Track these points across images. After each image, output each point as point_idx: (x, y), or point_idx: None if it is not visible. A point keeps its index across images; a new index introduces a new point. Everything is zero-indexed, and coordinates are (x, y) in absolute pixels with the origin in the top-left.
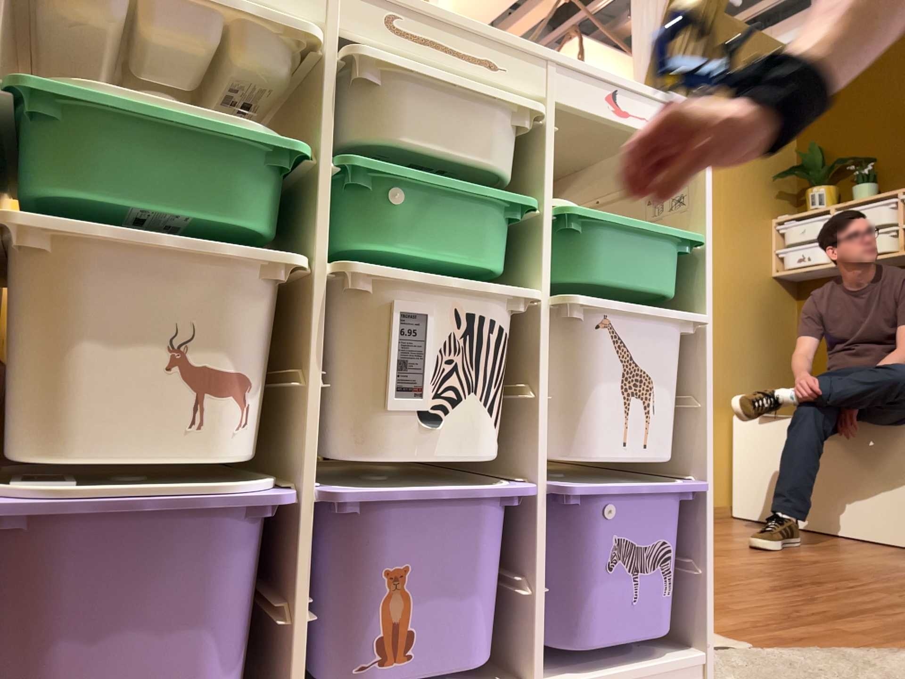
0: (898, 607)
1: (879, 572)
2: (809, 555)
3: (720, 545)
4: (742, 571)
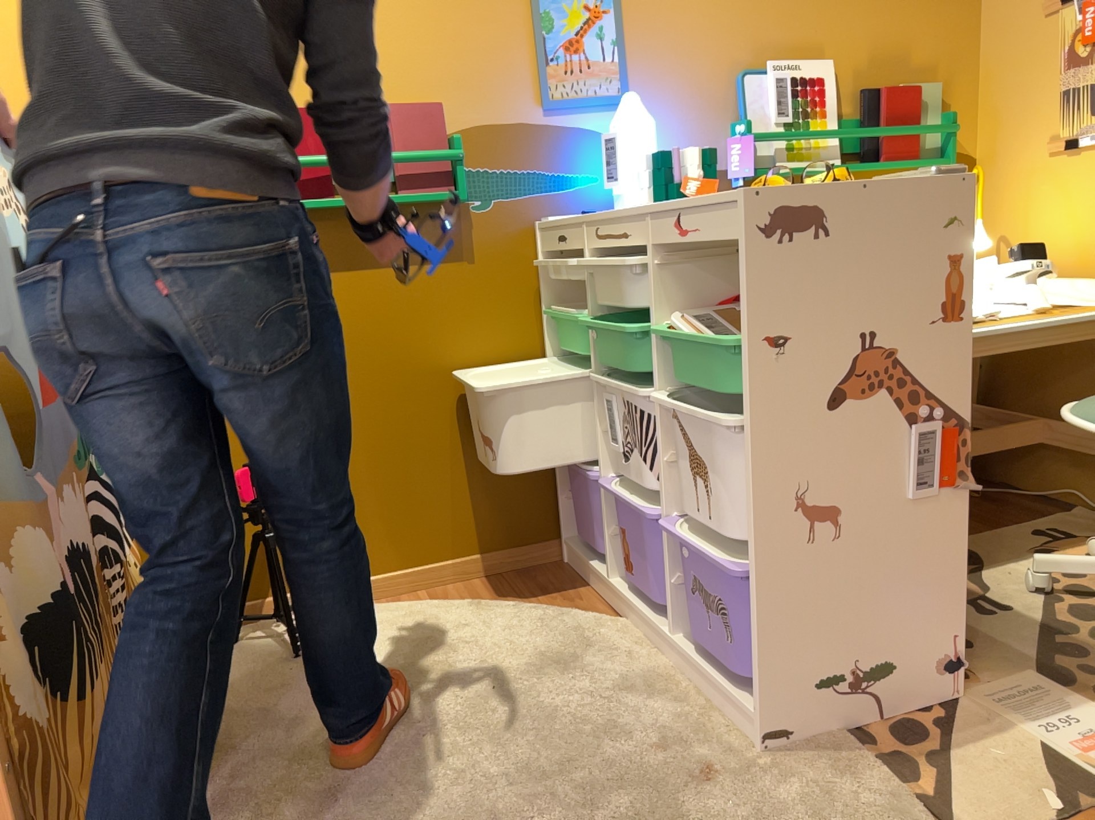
0: None
1: None
2: None
3: None
4: None
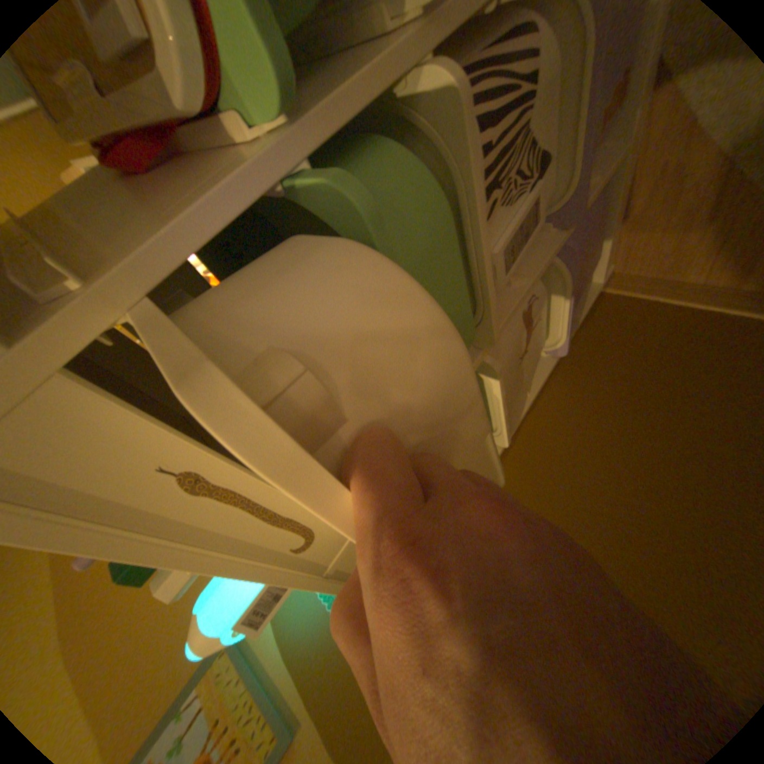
0: None
1: None
2: None
3: None
4: None
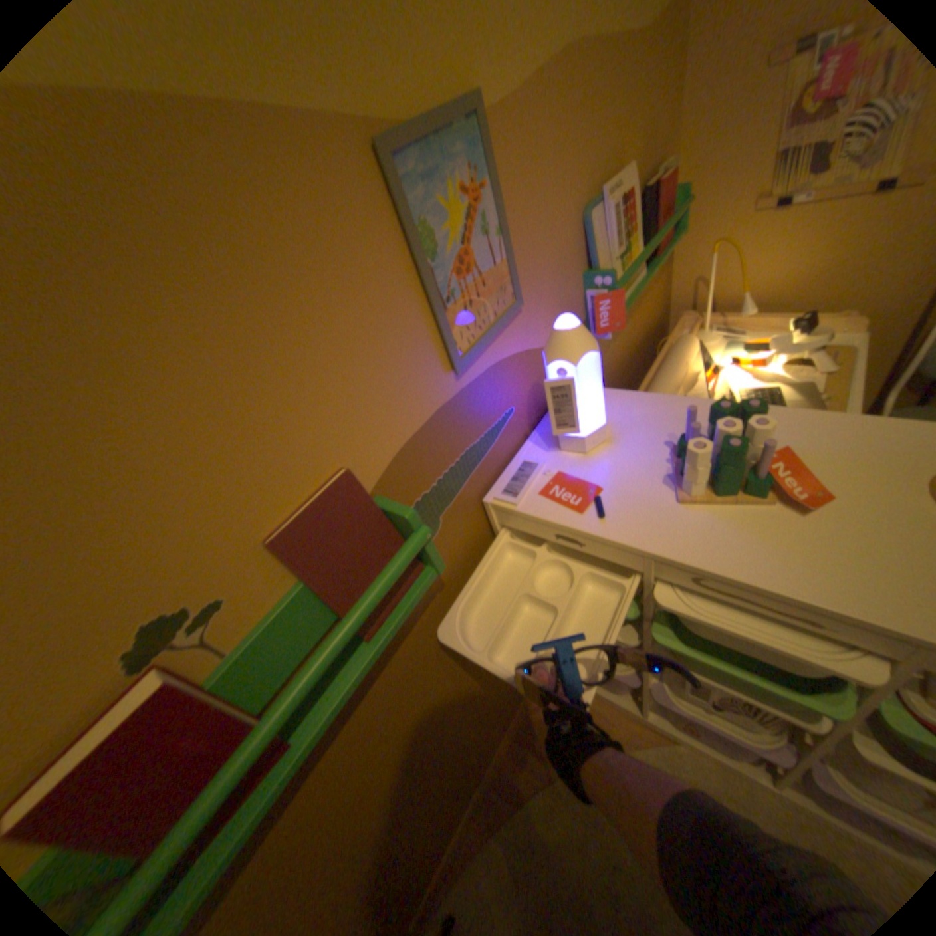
0: None
1: None
2: None
3: None
4: None
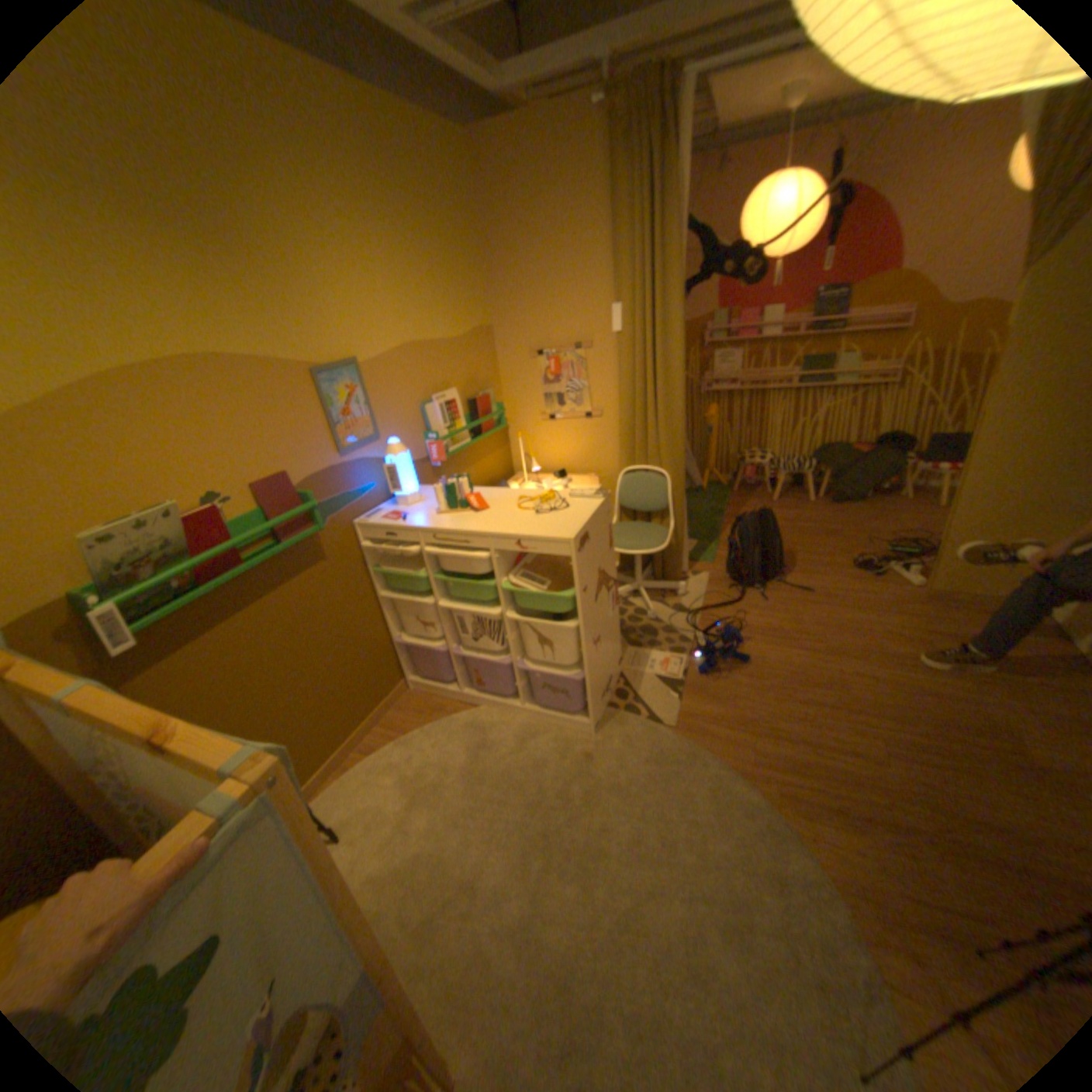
0: (844, 760)
1: (954, 735)
2: (948, 692)
3: (890, 651)
4: (823, 683)
